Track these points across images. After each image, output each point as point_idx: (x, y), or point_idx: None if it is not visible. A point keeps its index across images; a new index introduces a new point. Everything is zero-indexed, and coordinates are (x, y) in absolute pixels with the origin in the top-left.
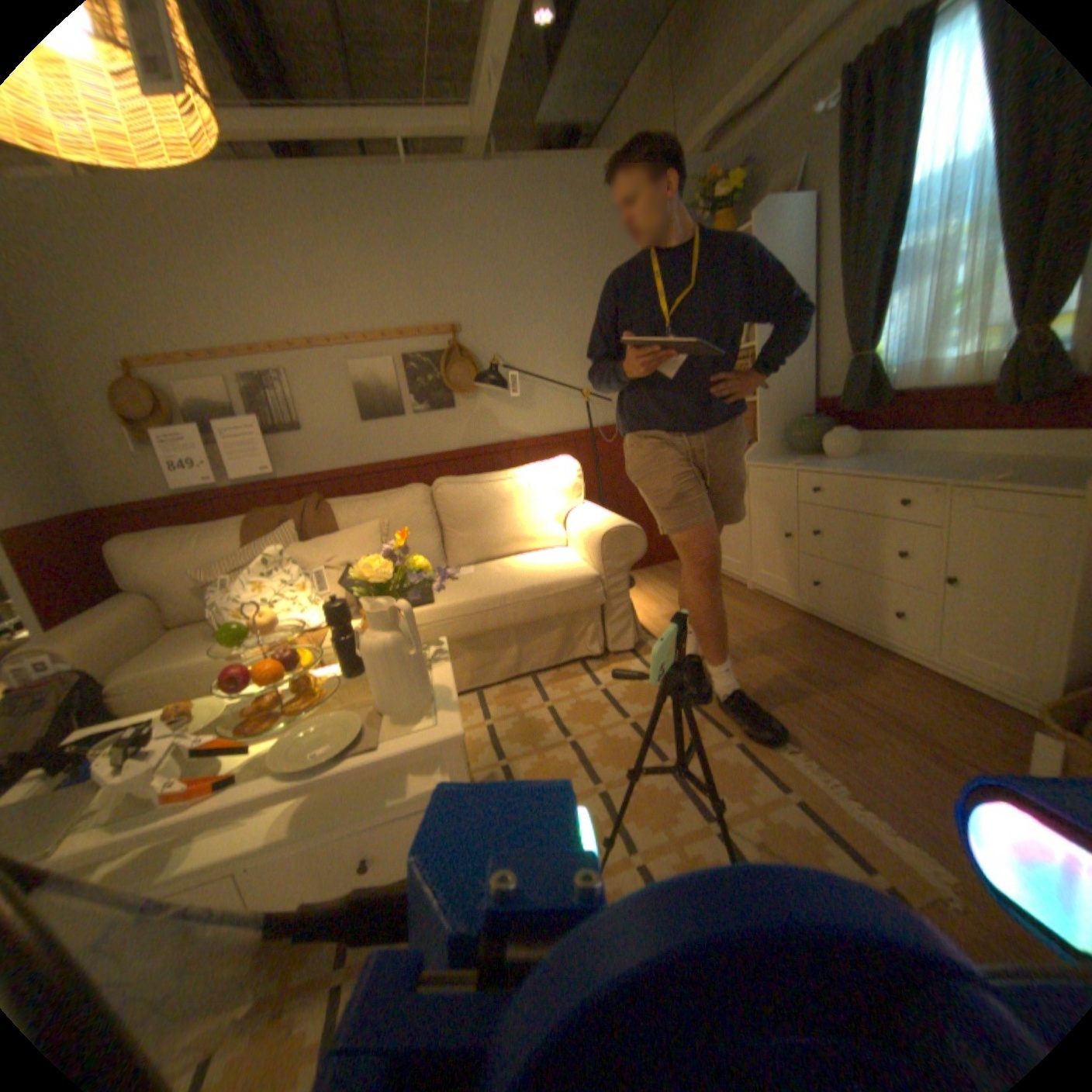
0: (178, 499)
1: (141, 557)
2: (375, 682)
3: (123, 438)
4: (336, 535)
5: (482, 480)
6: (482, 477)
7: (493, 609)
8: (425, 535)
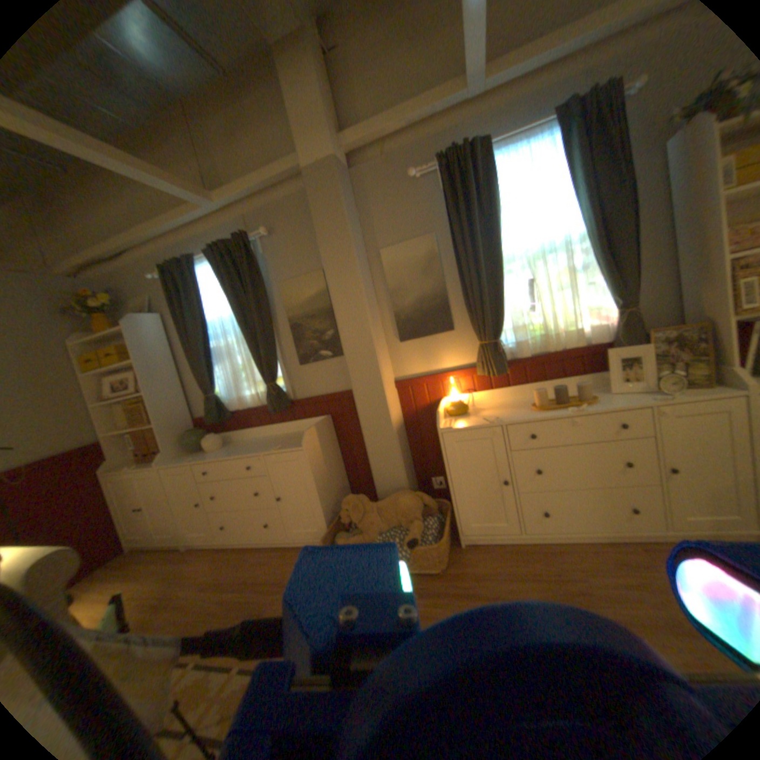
0: None
1: None
2: None
3: None
4: None
5: None
6: None
7: None
8: None
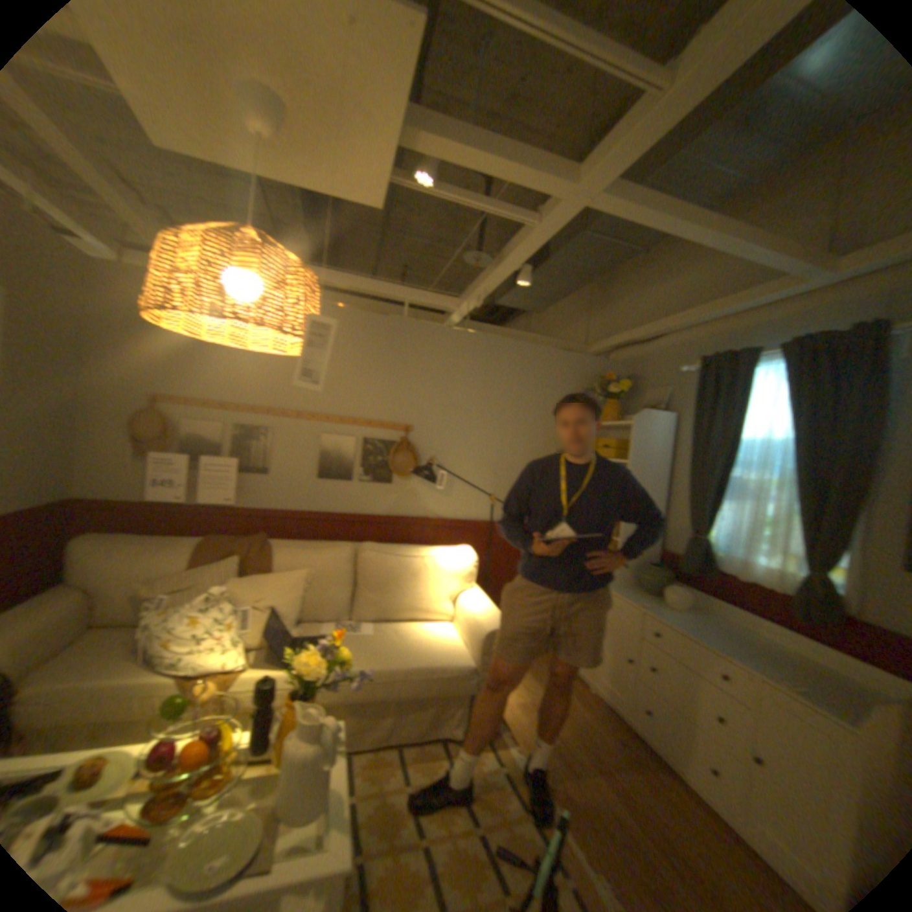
0: (144, 510)
1: (95, 562)
2: (284, 793)
3: (122, 452)
4: (268, 580)
5: (398, 555)
6: (398, 552)
7: (383, 685)
8: (339, 591)
